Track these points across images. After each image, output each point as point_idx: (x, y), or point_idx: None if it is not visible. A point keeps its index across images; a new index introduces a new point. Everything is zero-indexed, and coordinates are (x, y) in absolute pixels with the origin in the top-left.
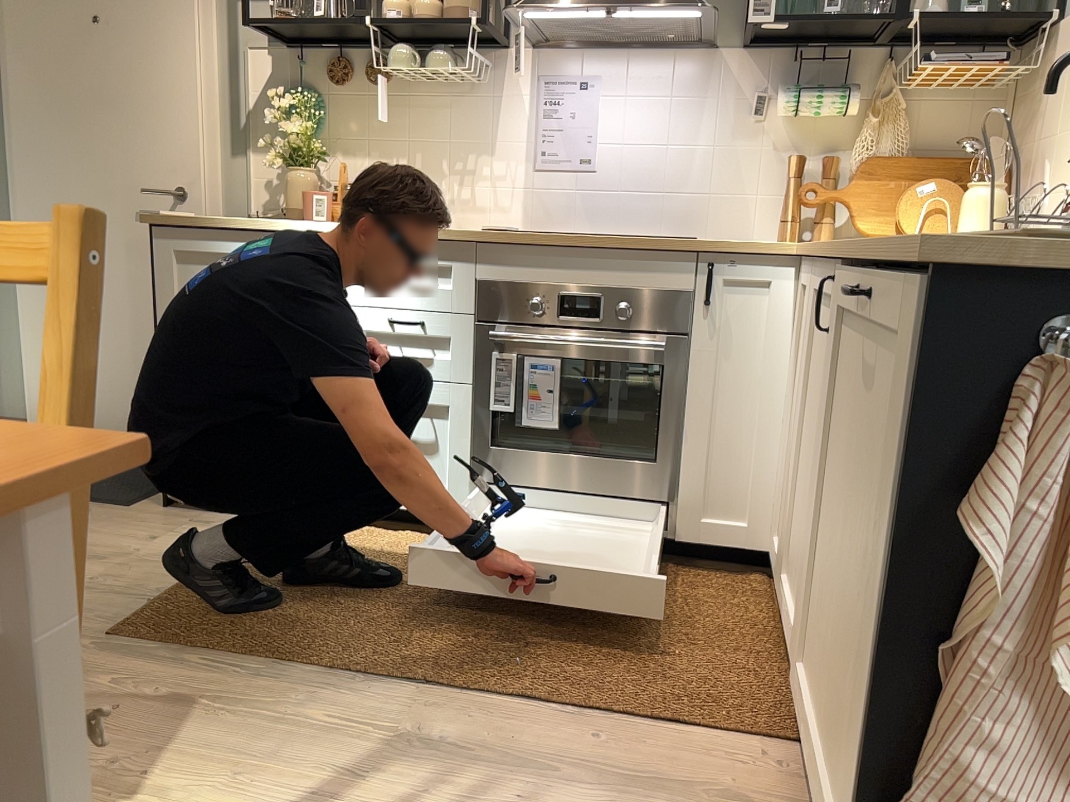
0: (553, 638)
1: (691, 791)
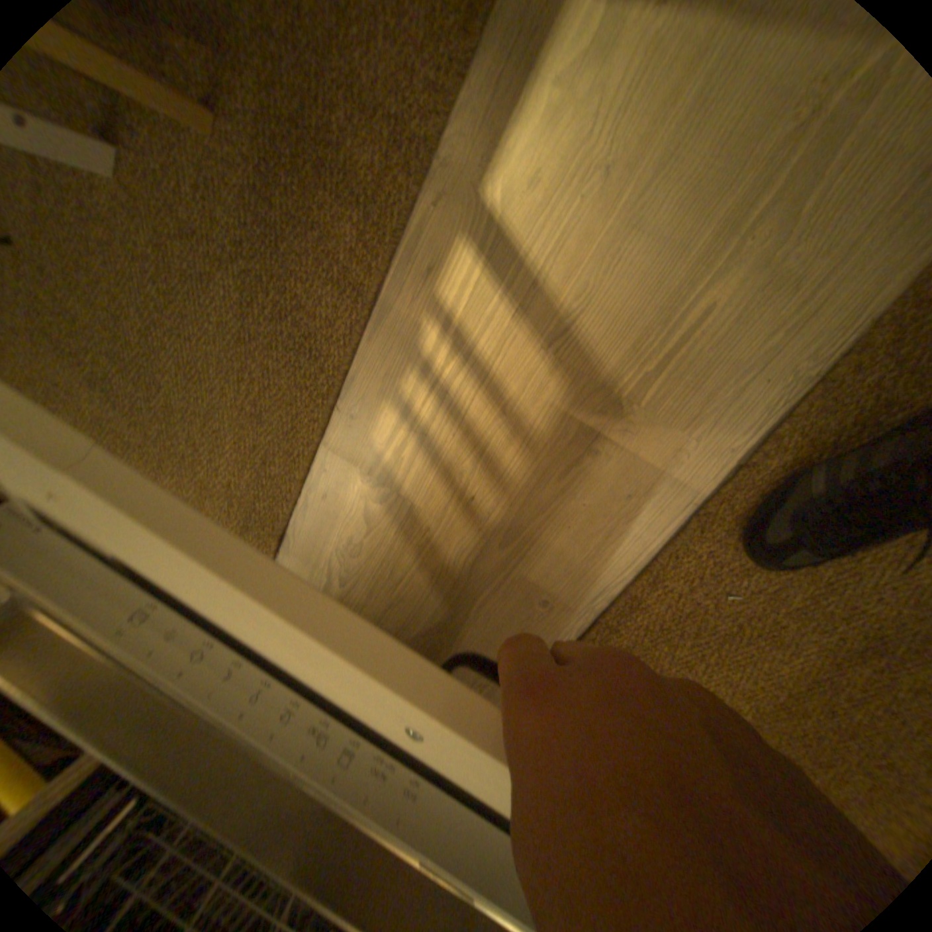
0: (789, 652)
1: (455, 621)
